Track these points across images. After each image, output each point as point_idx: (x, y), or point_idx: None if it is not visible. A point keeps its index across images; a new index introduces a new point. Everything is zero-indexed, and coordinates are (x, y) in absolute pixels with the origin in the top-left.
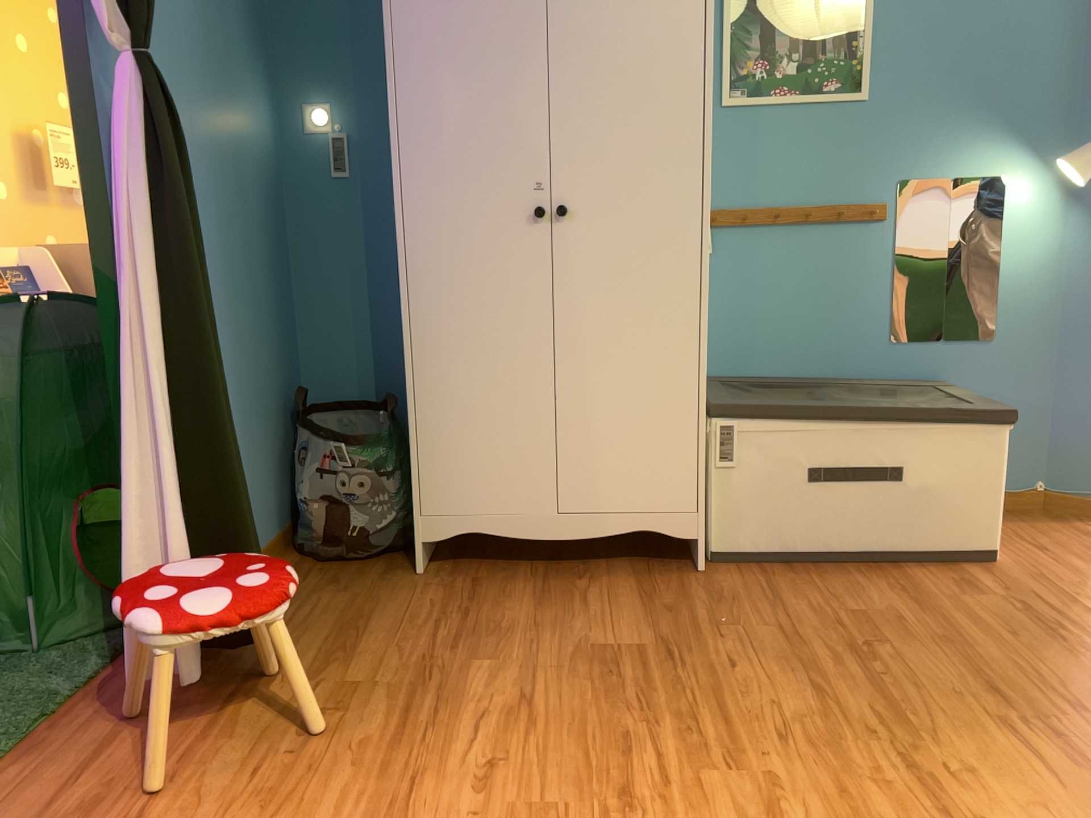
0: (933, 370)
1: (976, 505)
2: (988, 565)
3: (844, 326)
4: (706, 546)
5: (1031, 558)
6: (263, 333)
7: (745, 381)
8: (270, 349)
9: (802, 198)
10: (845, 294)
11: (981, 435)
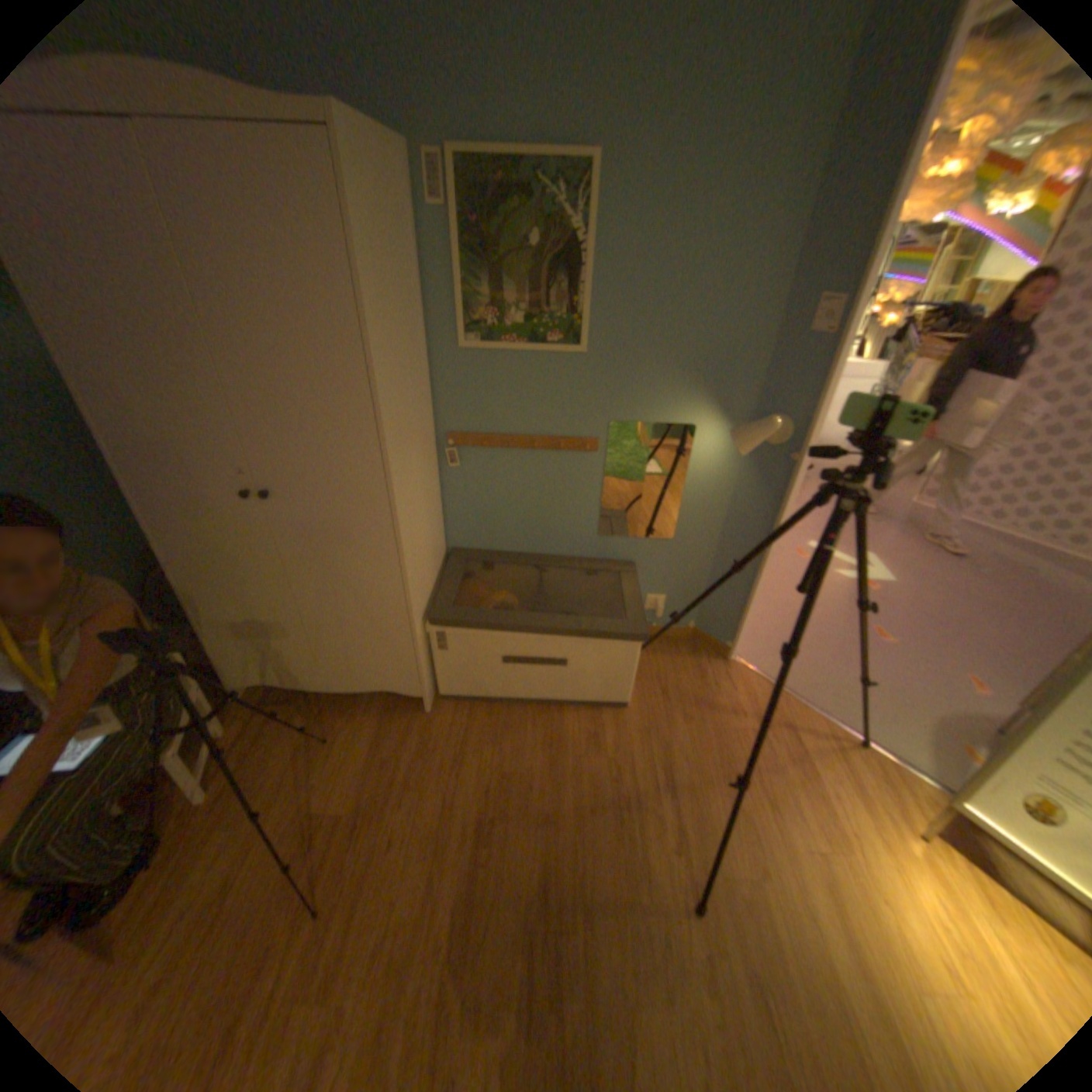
0: (625, 555)
1: (615, 684)
2: (619, 716)
3: (563, 523)
4: (432, 697)
5: (652, 705)
6: (82, 533)
7: (485, 561)
8: (97, 539)
9: (530, 430)
10: (564, 502)
11: (621, 648)
